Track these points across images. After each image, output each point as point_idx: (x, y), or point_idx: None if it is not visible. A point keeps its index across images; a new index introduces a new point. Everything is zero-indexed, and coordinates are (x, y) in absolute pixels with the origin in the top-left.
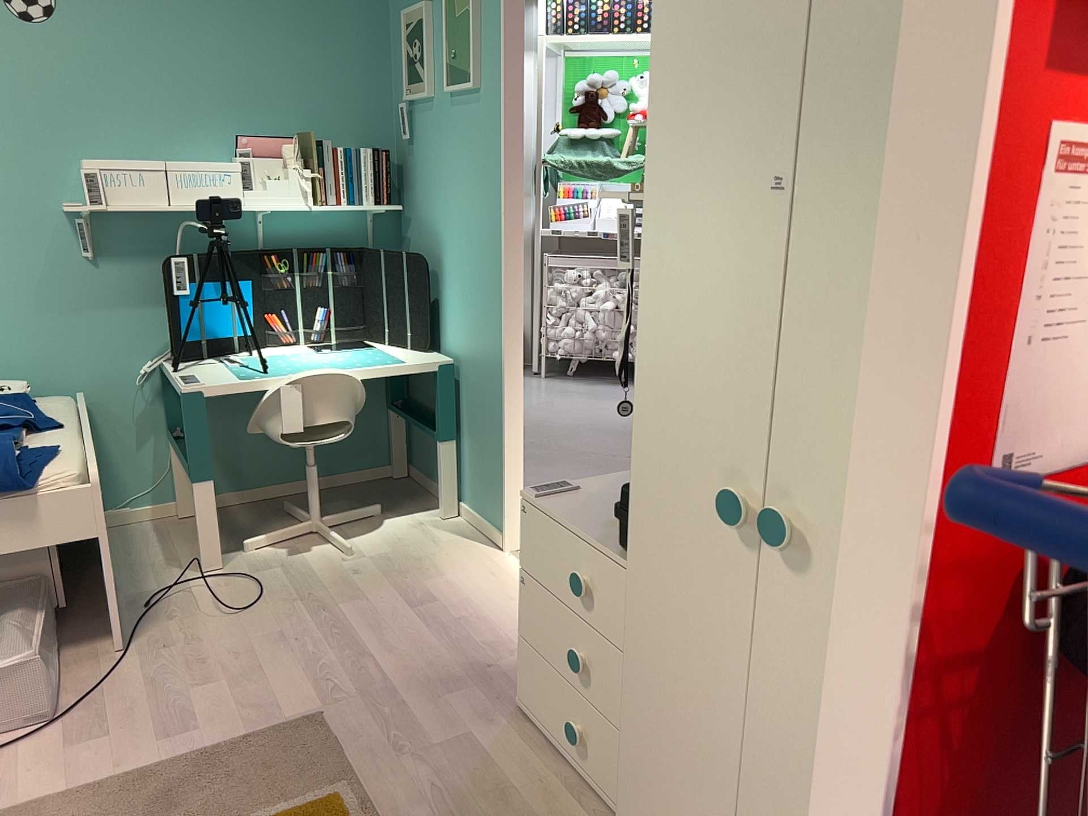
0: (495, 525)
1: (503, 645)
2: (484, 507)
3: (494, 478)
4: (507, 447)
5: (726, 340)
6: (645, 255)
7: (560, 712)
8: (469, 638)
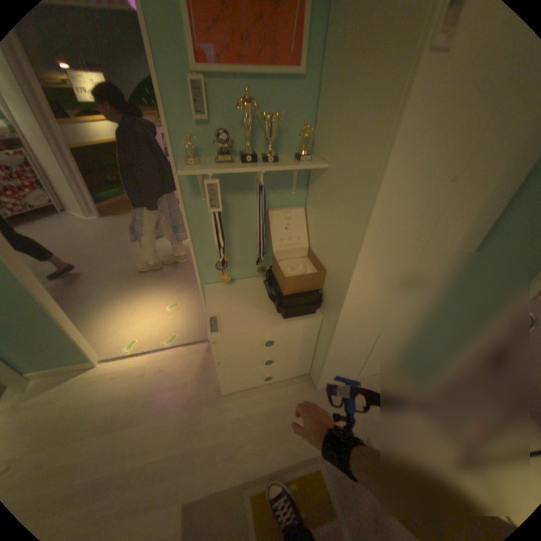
0: (75, 362)
1: (177, 390)
2: (56, 363)
3: (60, 346)
4: (65, 328)
5: (410, 239)
6: (373, 219)
7: (254, 379)
8: (161, 405)
